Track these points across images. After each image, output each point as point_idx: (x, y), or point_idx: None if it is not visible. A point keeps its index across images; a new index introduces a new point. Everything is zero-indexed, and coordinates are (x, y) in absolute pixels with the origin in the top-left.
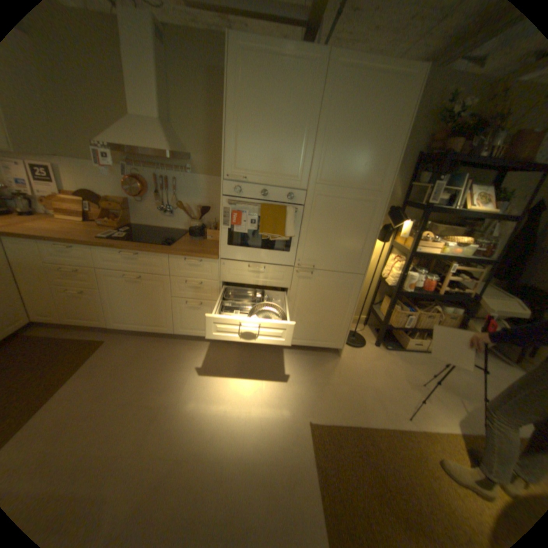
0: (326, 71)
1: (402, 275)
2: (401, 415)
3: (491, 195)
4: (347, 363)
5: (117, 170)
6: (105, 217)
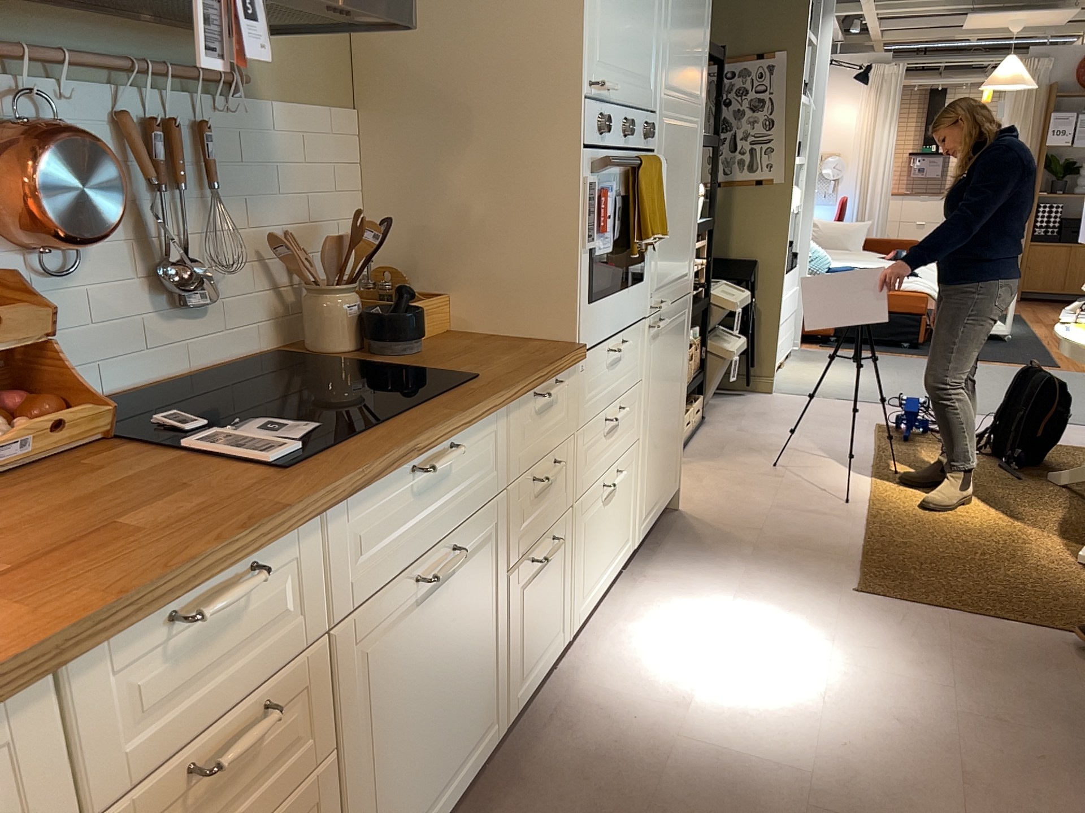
0: None
1: None
2: (834, 505)
3: None
4: (701, 508)
5: None
6: None
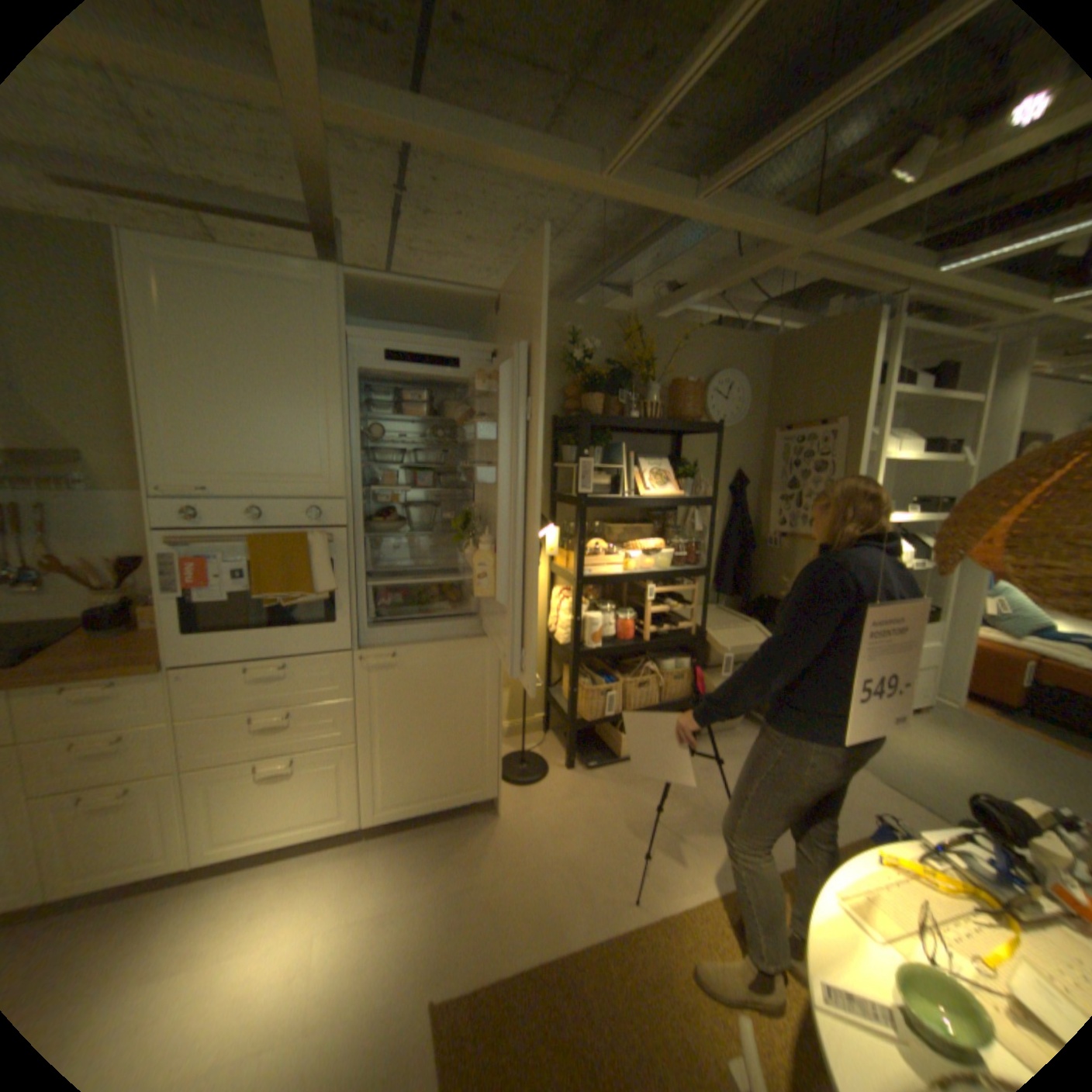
0: (338, 302)
1: (576, 621)
2: (620, 901)
3: (667, 472)
4: (513, 826)
5: None
6: None
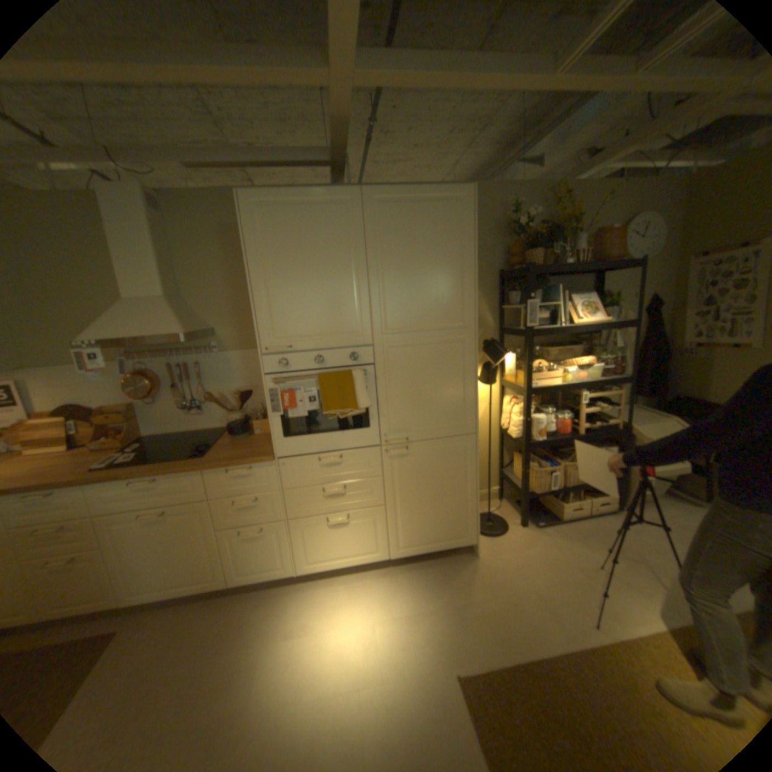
0: (362, 212)
1: (526, 420)
2: (583, 624)
3: (596, 302)
4: (490, 564)
5: (114, 369)
6: (102, 437)
